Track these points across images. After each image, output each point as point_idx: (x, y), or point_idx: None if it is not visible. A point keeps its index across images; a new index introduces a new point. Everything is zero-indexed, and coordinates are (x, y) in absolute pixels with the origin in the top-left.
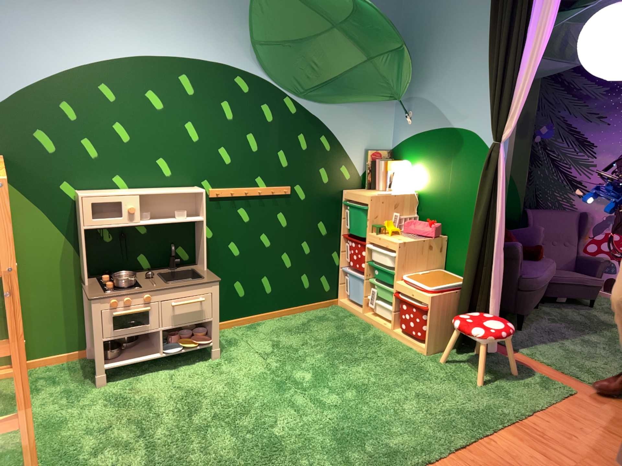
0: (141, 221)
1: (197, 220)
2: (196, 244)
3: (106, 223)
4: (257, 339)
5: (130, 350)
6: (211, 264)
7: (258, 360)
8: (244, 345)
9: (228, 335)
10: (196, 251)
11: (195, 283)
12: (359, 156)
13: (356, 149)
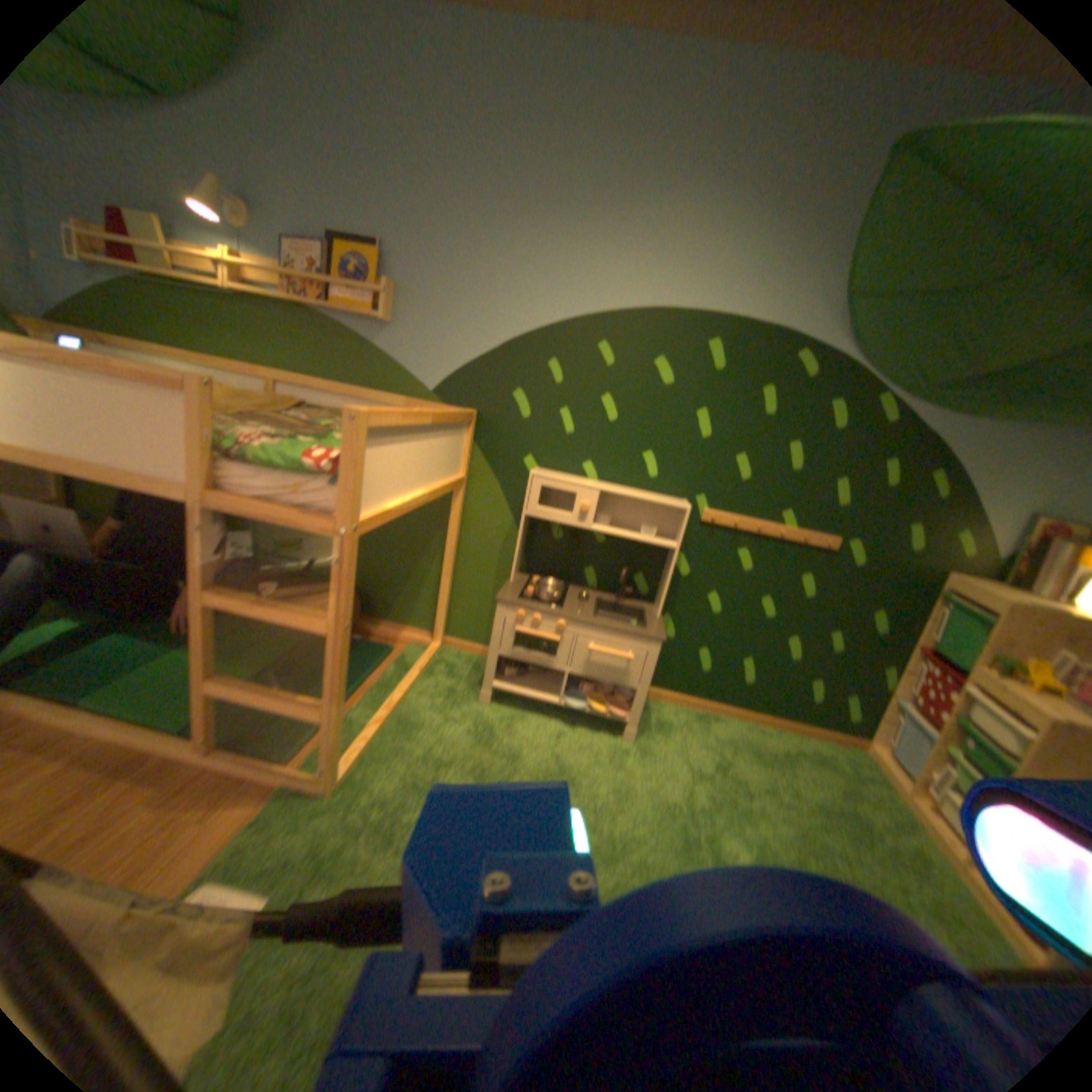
0: (586, 521)
1: (661, 542)
2: (657, 573)
3: (543, 511)
4: (696, 742)
5: (525, 674)
6: (671, 608)
7: (676, 777)
8: (672, 740)
9: (661, 713)
10: (654, 584)
11: (630, 625)
12: (1012, 518)
13: (1008, 504)
